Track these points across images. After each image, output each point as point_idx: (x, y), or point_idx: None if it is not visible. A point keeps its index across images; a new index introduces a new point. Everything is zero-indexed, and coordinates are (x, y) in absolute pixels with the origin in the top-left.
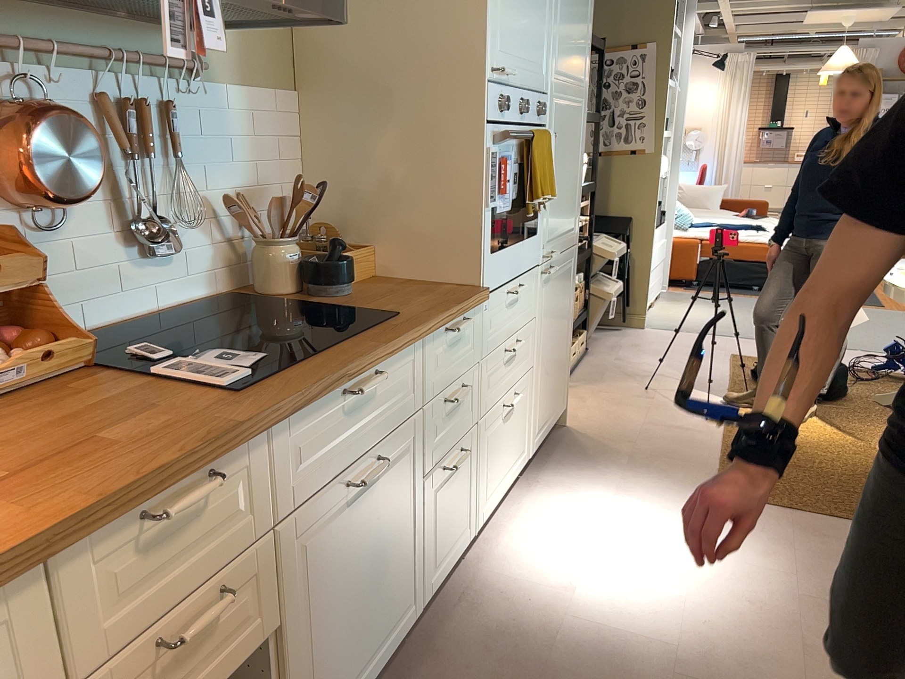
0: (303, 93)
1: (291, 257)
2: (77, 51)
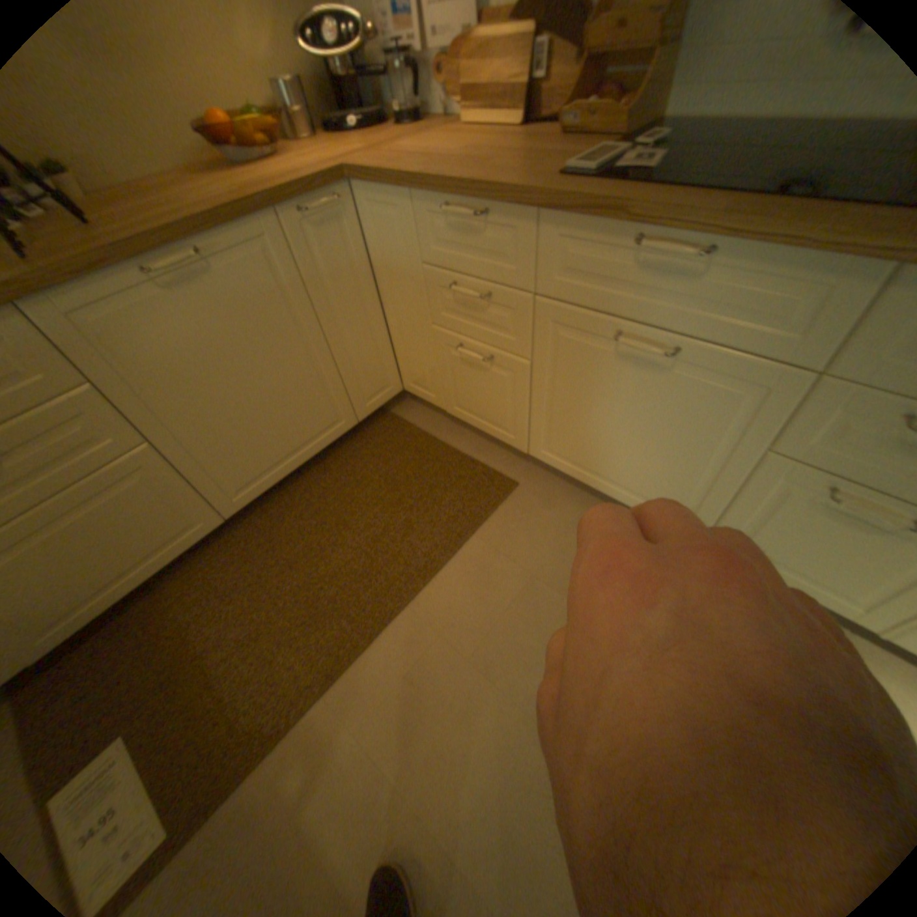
0: None
1: None
2: None
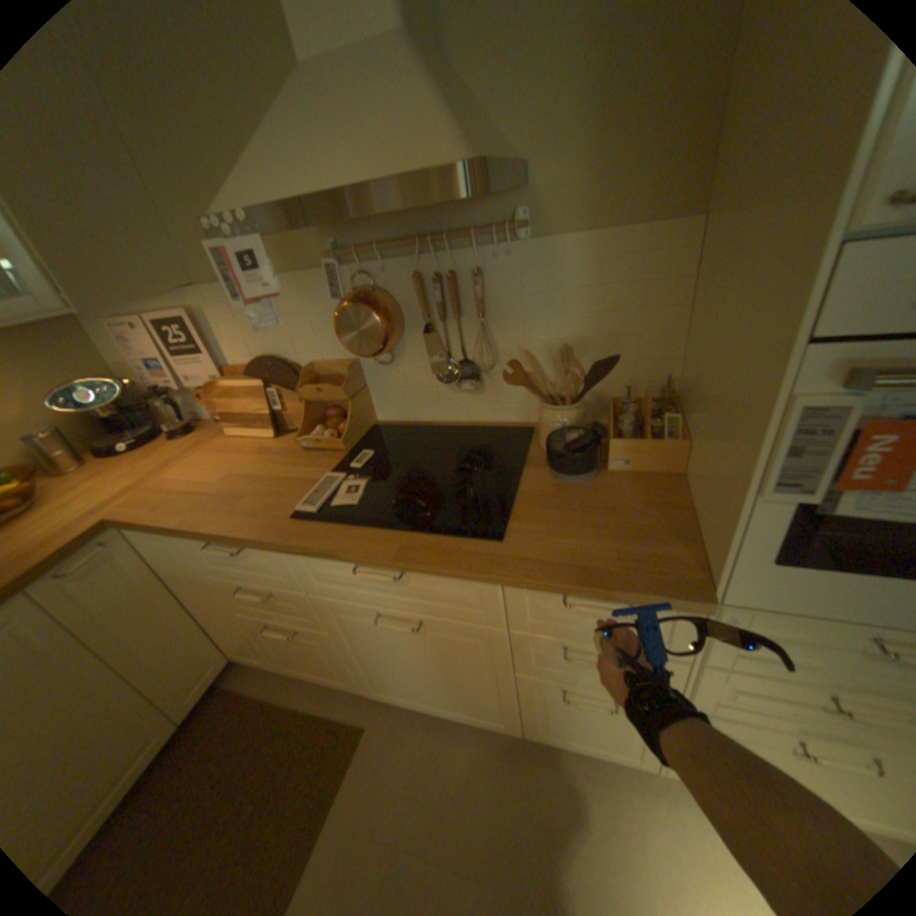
0: (711, 212)
1: (551, 423)
2: (388, 245)
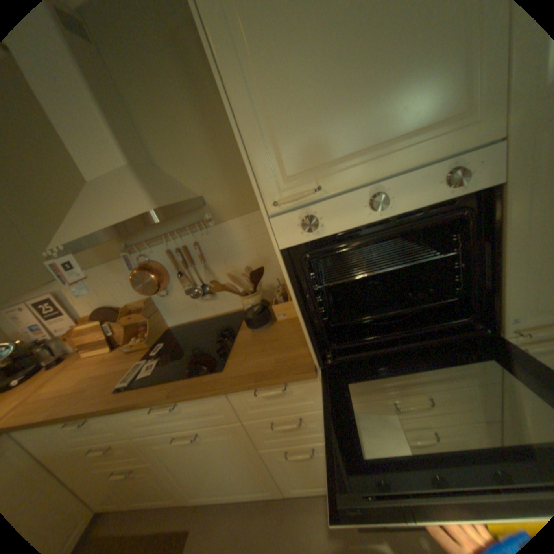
0: None
1: (246, 305)
2: (151, 240)
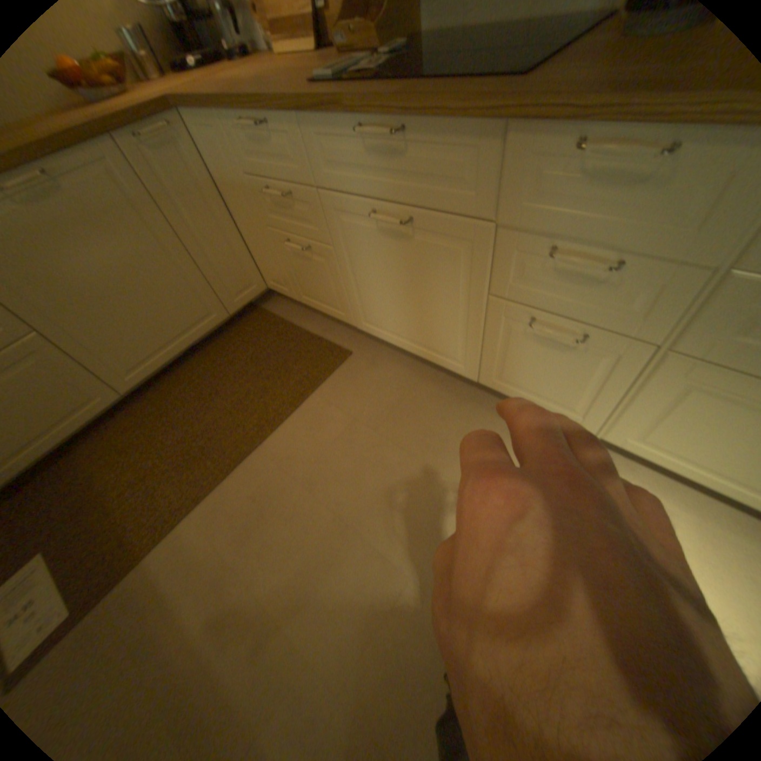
0: None
1: None
2: None
